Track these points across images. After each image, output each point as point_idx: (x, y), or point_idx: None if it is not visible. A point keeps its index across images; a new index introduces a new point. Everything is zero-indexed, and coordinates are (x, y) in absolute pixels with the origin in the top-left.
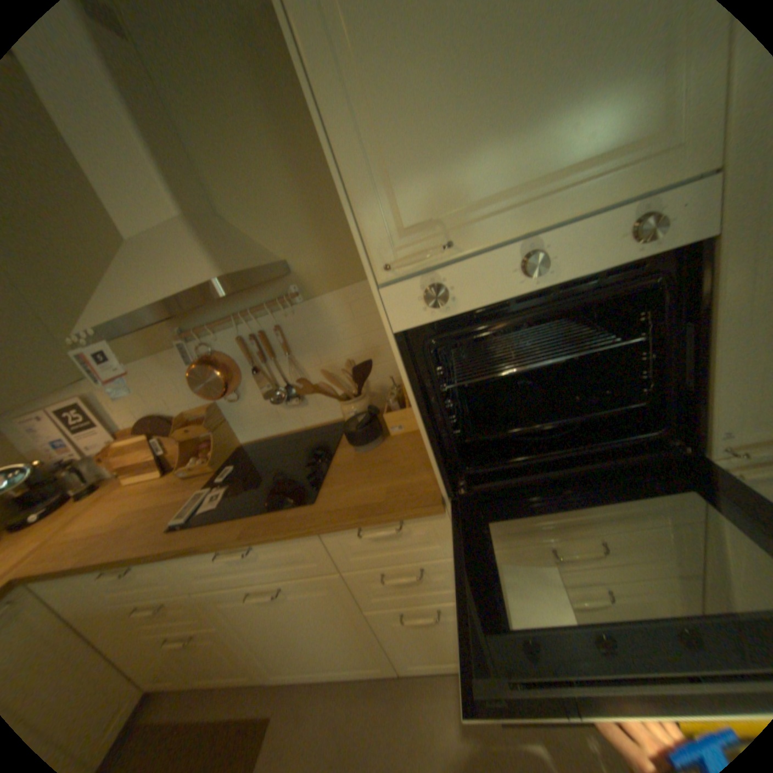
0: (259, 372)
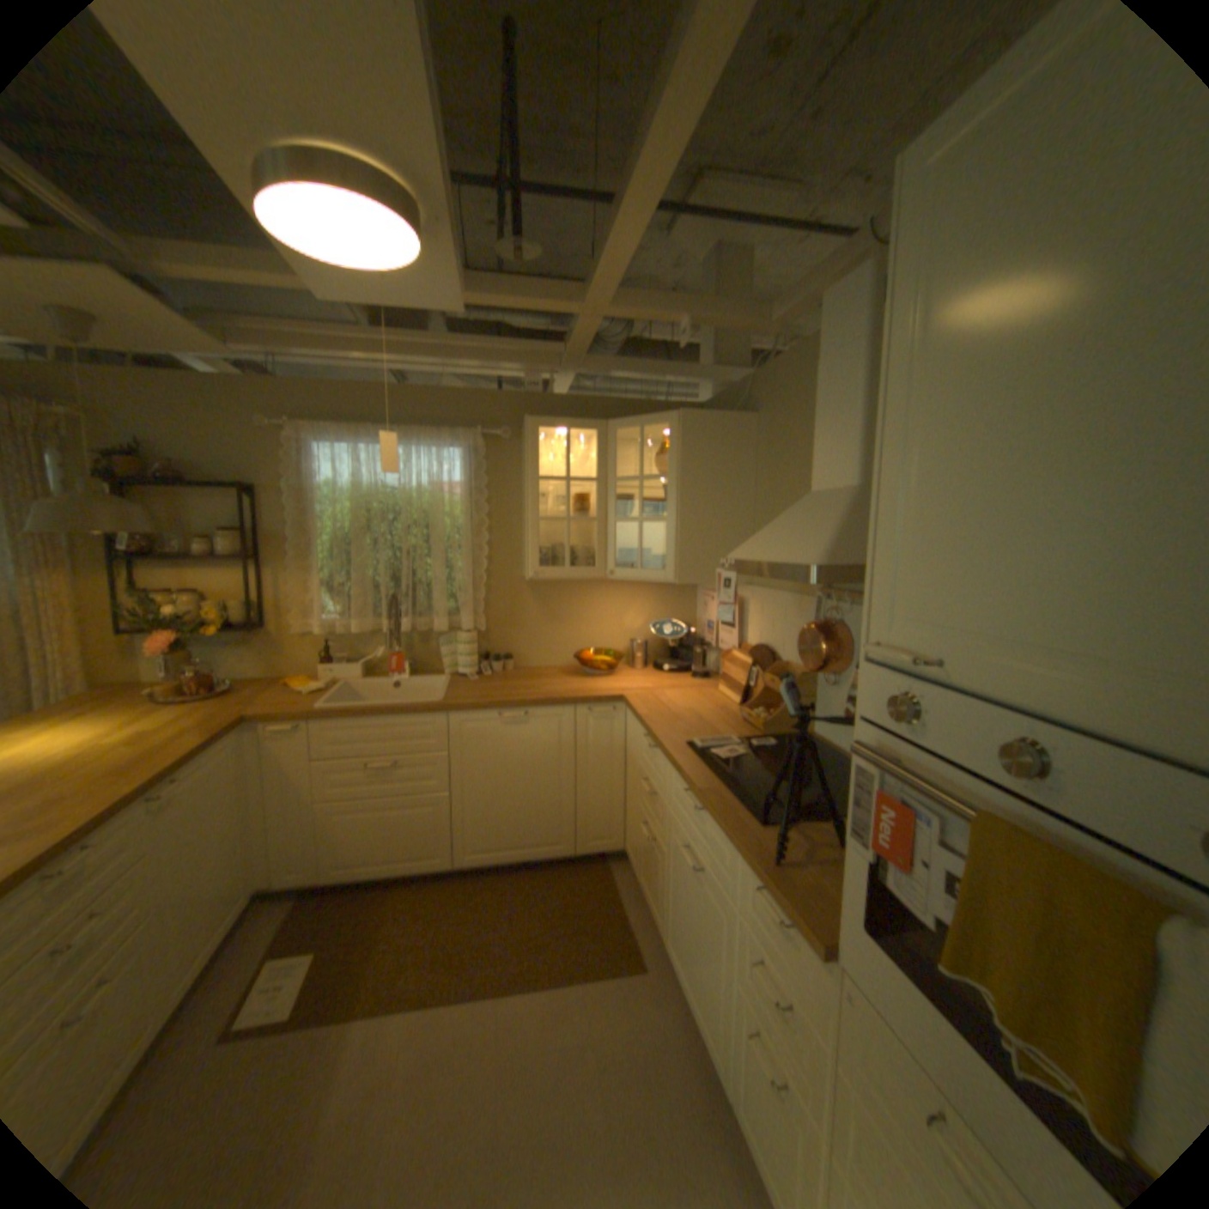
0: None
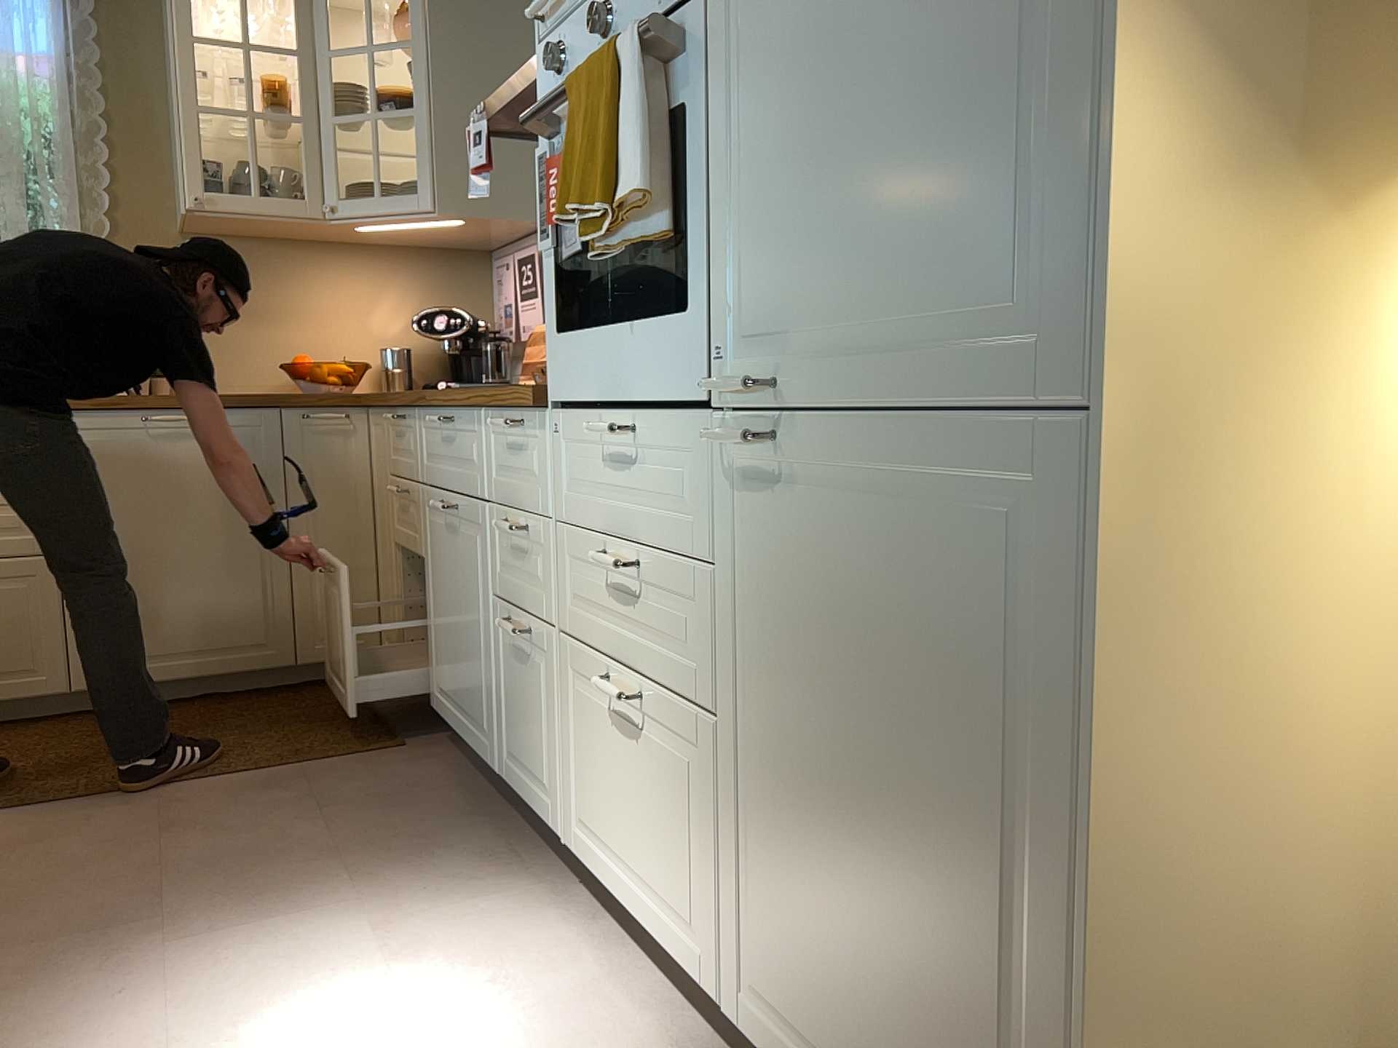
0: None
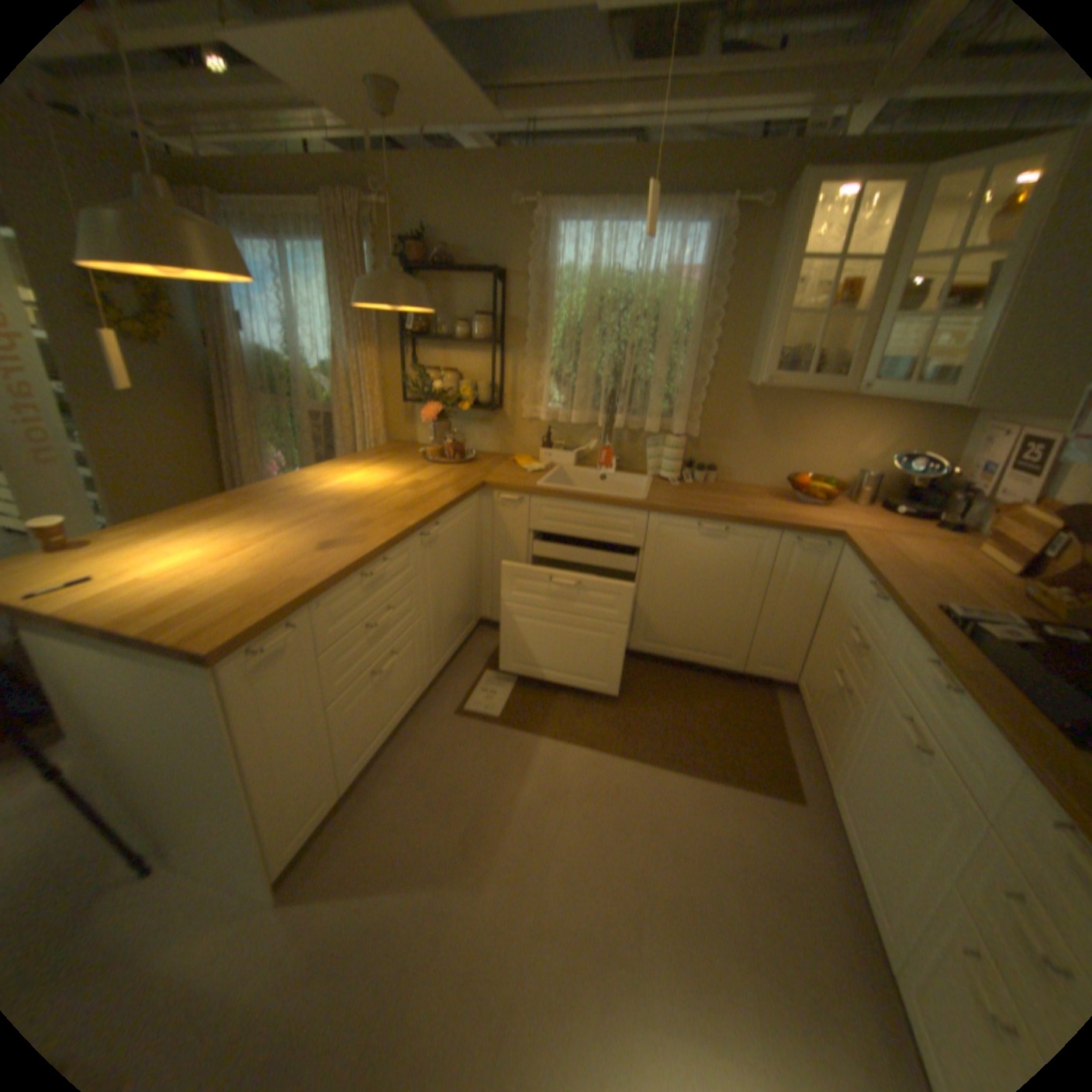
0: None
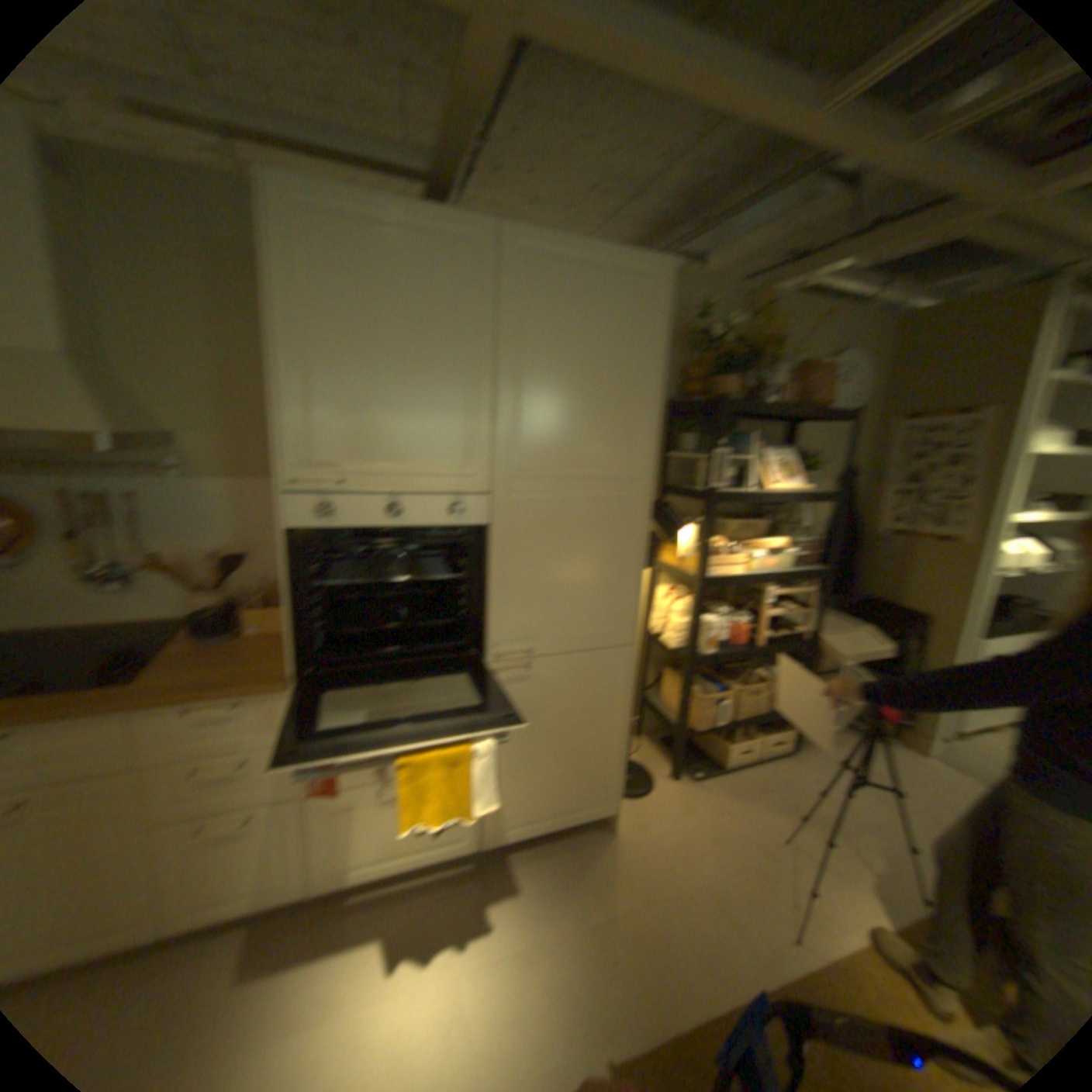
0: (79, 537)
